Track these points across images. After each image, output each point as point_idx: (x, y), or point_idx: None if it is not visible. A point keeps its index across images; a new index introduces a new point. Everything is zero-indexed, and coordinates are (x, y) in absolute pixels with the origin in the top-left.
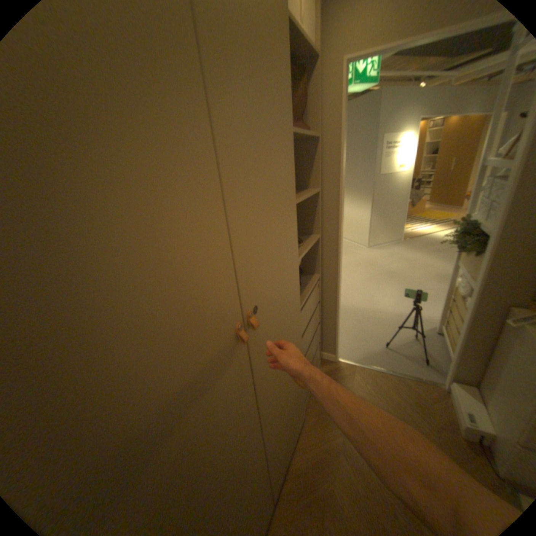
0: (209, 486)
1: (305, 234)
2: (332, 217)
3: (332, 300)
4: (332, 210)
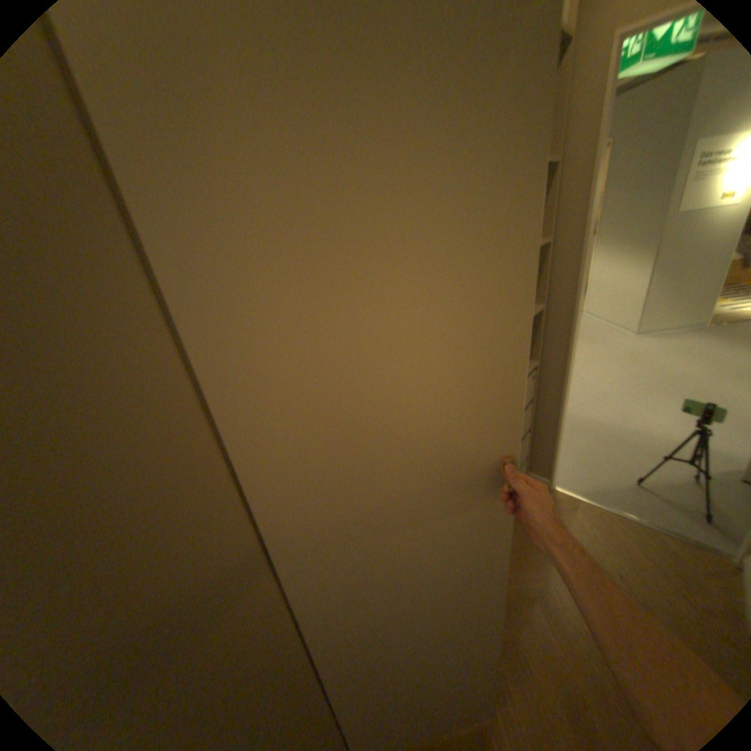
0: (370, 557)
1: None
2: (569, 281)
3: (555, 401)
4: (570, 269)
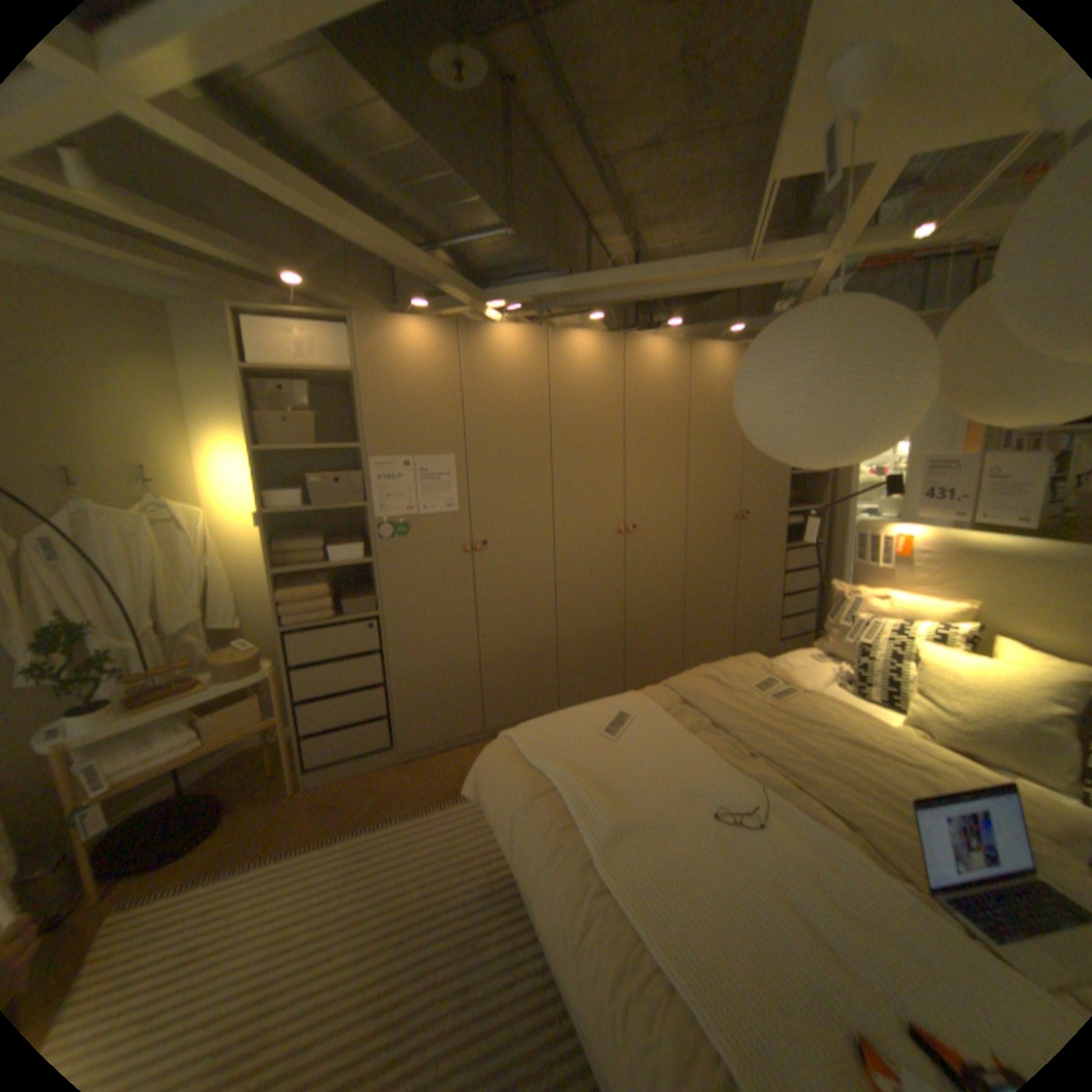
0: (708, 564)
1: (815, 504)
2: (844, 494)
3: (839, 572)
4: (844, 488)
